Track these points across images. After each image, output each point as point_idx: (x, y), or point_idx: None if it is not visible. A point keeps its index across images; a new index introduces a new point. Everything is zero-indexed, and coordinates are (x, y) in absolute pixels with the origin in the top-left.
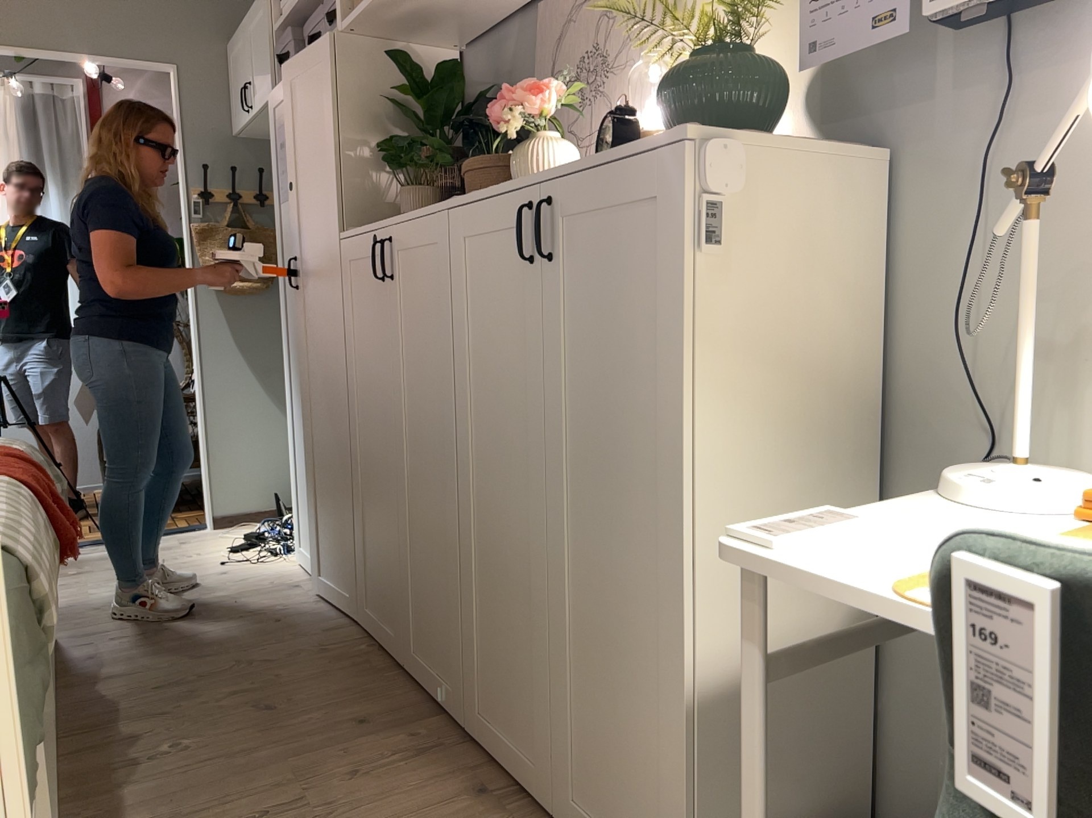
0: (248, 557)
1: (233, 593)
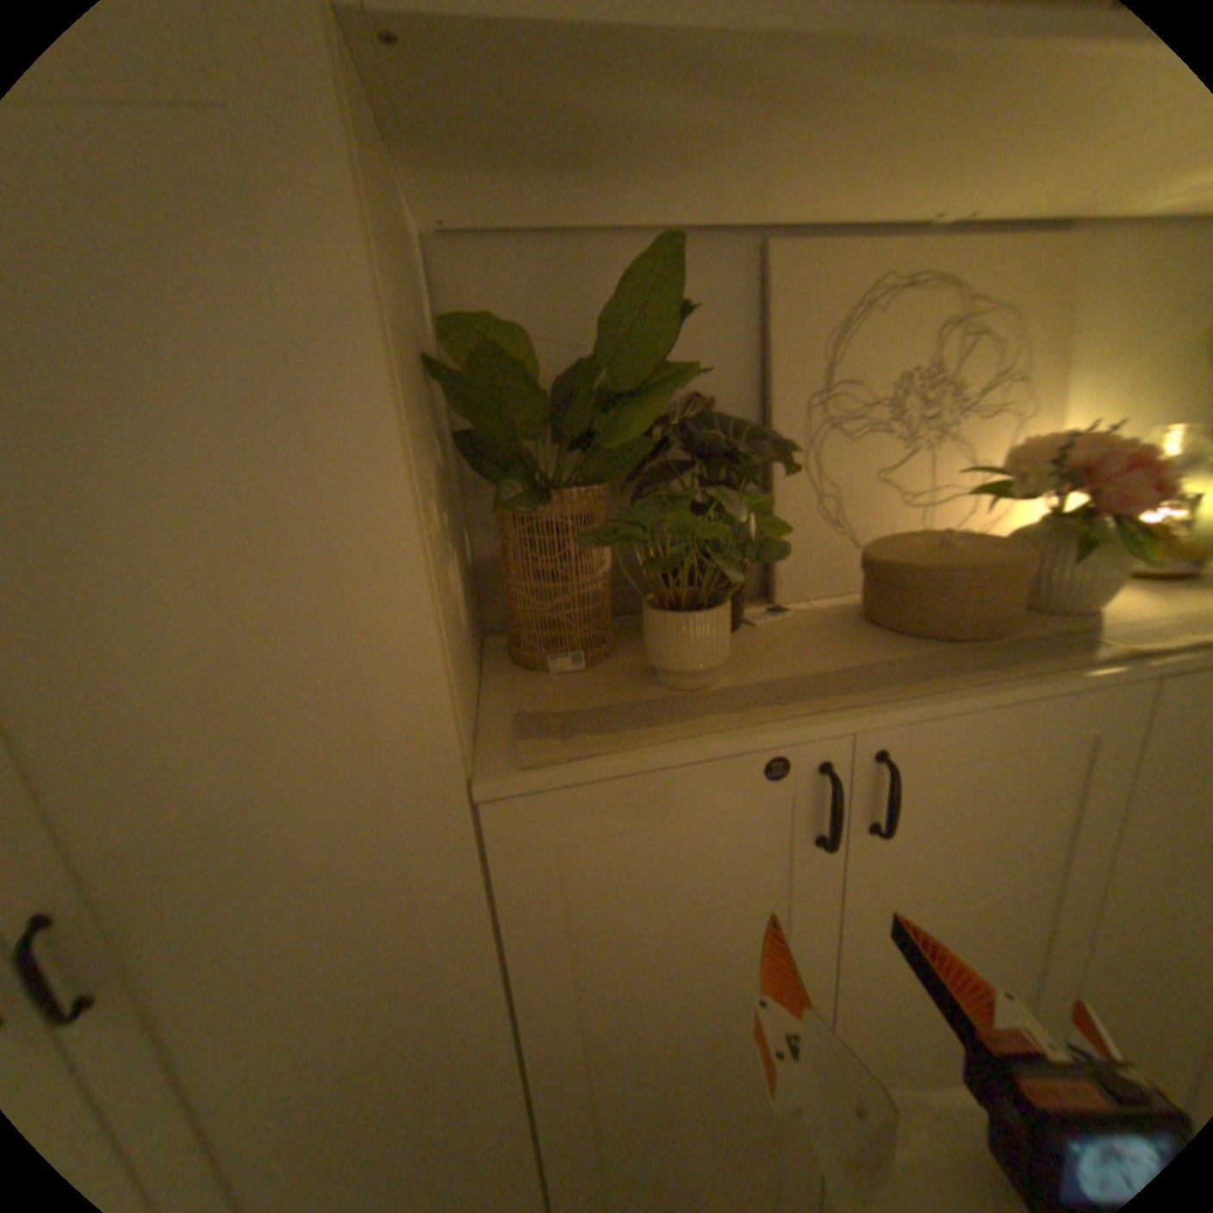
0: None
1: None
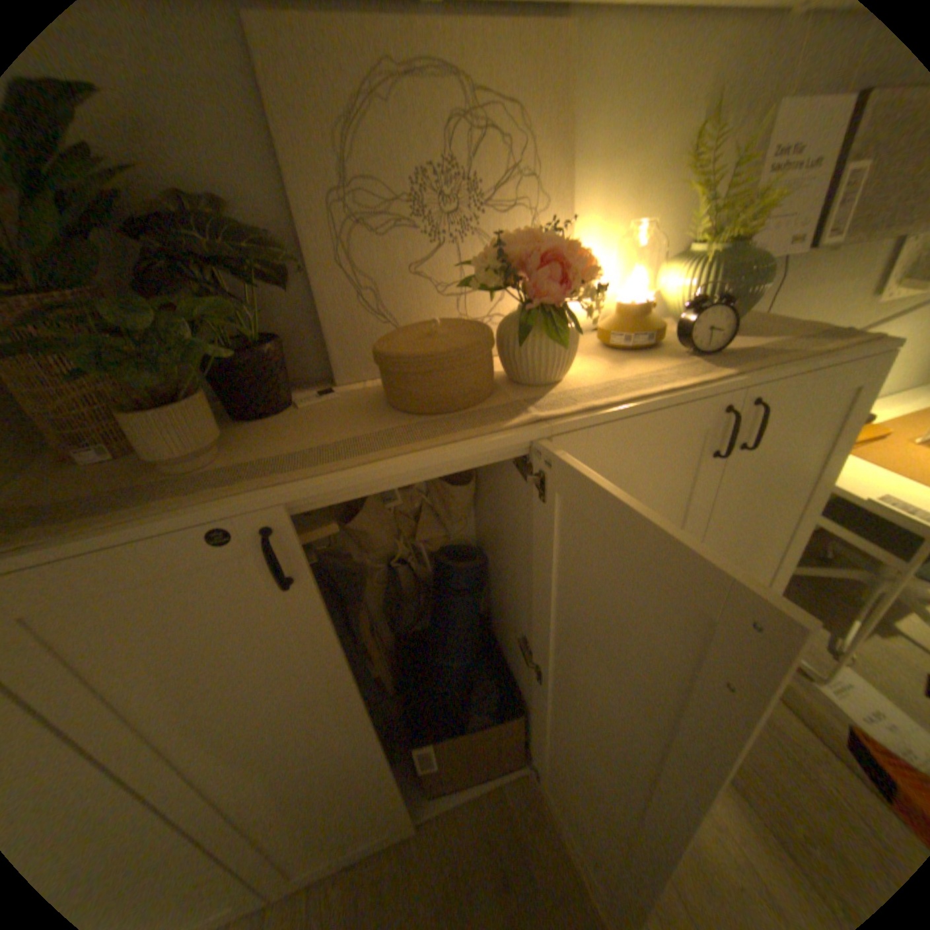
0: None
1: None
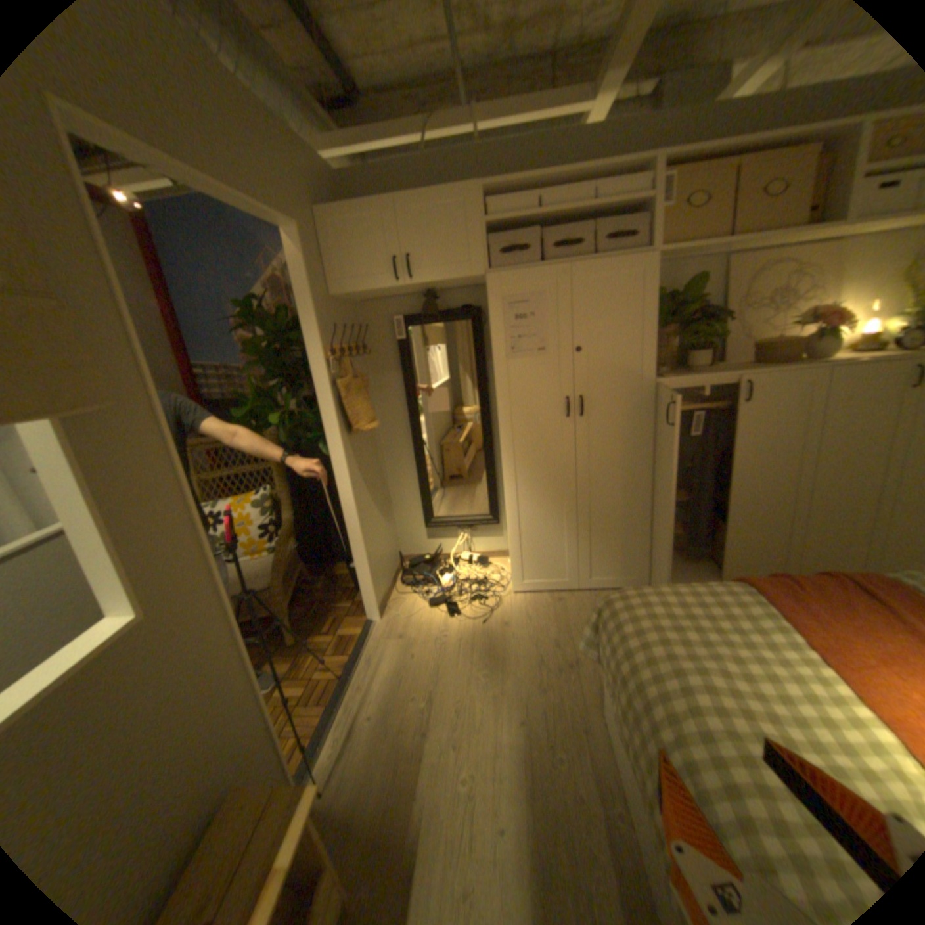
0: (475, 612)
1: (554, 625)
